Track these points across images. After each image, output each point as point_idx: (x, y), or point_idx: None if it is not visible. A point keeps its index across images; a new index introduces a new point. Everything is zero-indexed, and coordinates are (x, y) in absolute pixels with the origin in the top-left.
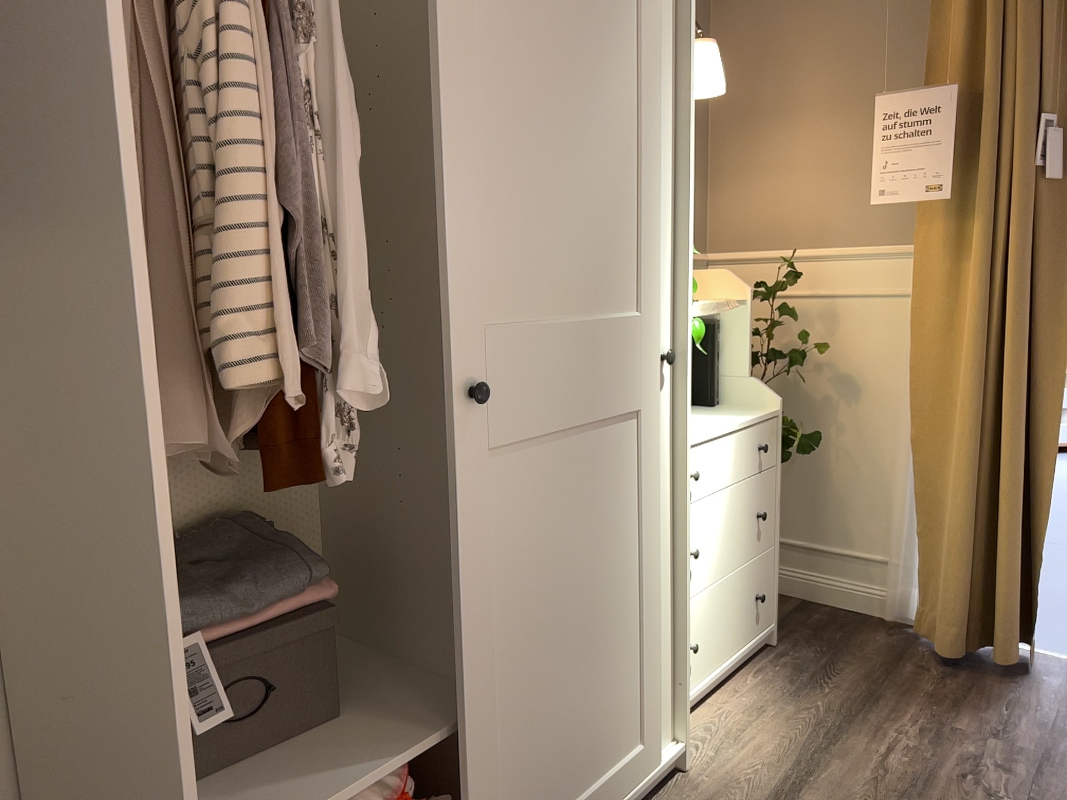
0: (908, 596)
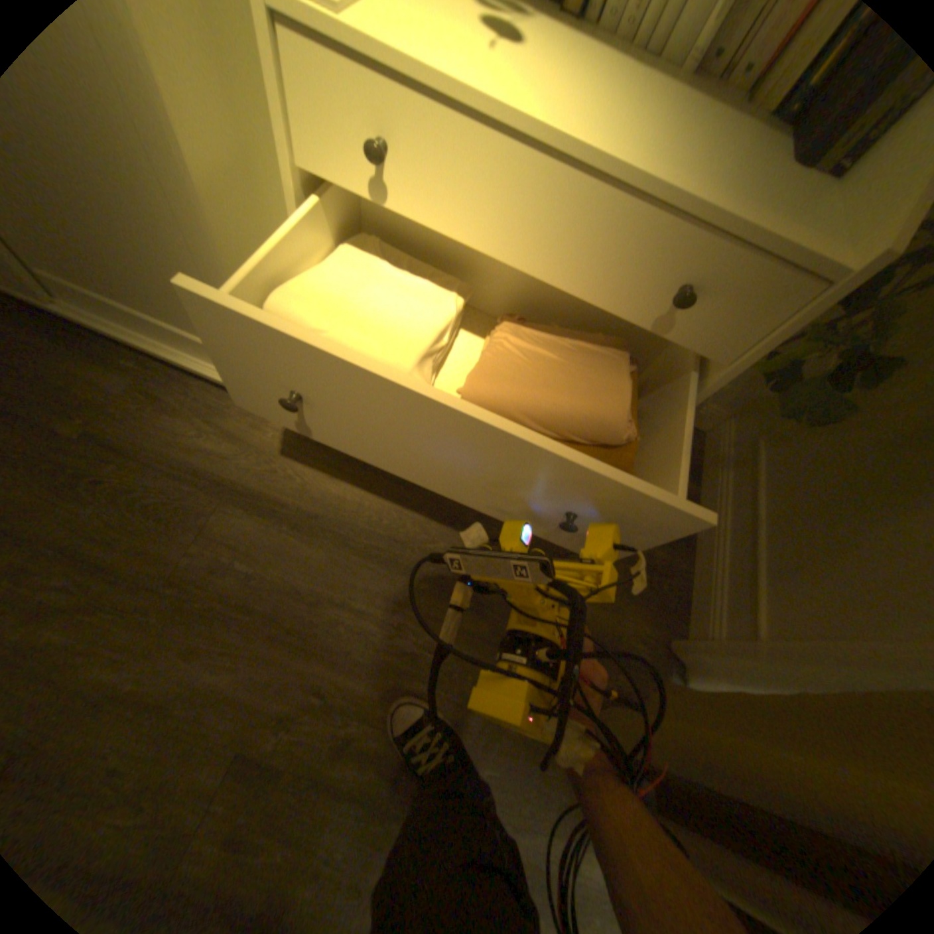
0: (701, 665)
